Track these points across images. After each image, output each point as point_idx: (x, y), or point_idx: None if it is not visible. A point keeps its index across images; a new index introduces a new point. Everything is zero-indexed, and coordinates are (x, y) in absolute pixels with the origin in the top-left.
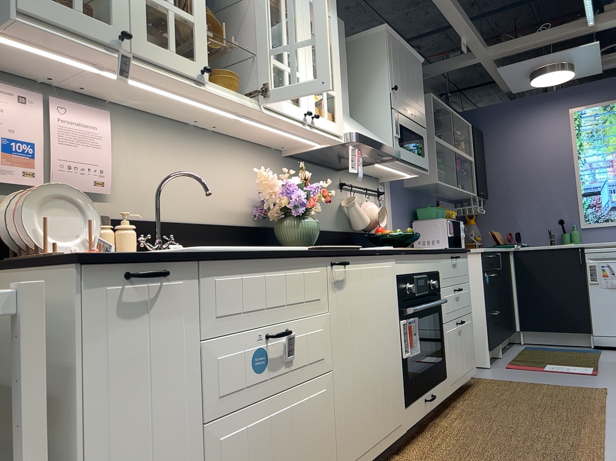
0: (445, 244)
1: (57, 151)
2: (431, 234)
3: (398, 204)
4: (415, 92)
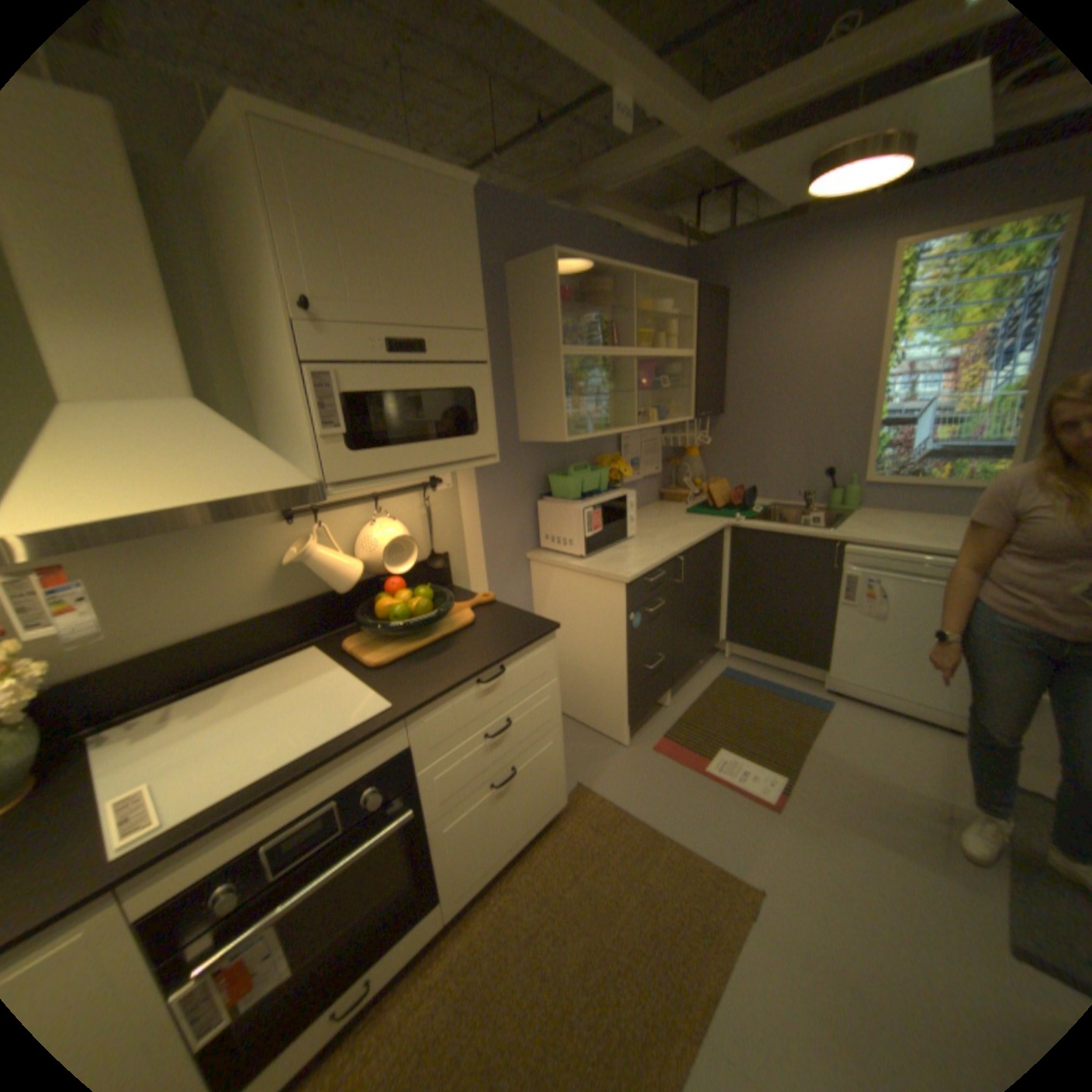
0: (581, 548)
1: None
2: (562, 525)
3: (494, 481)
4: (431, 279)
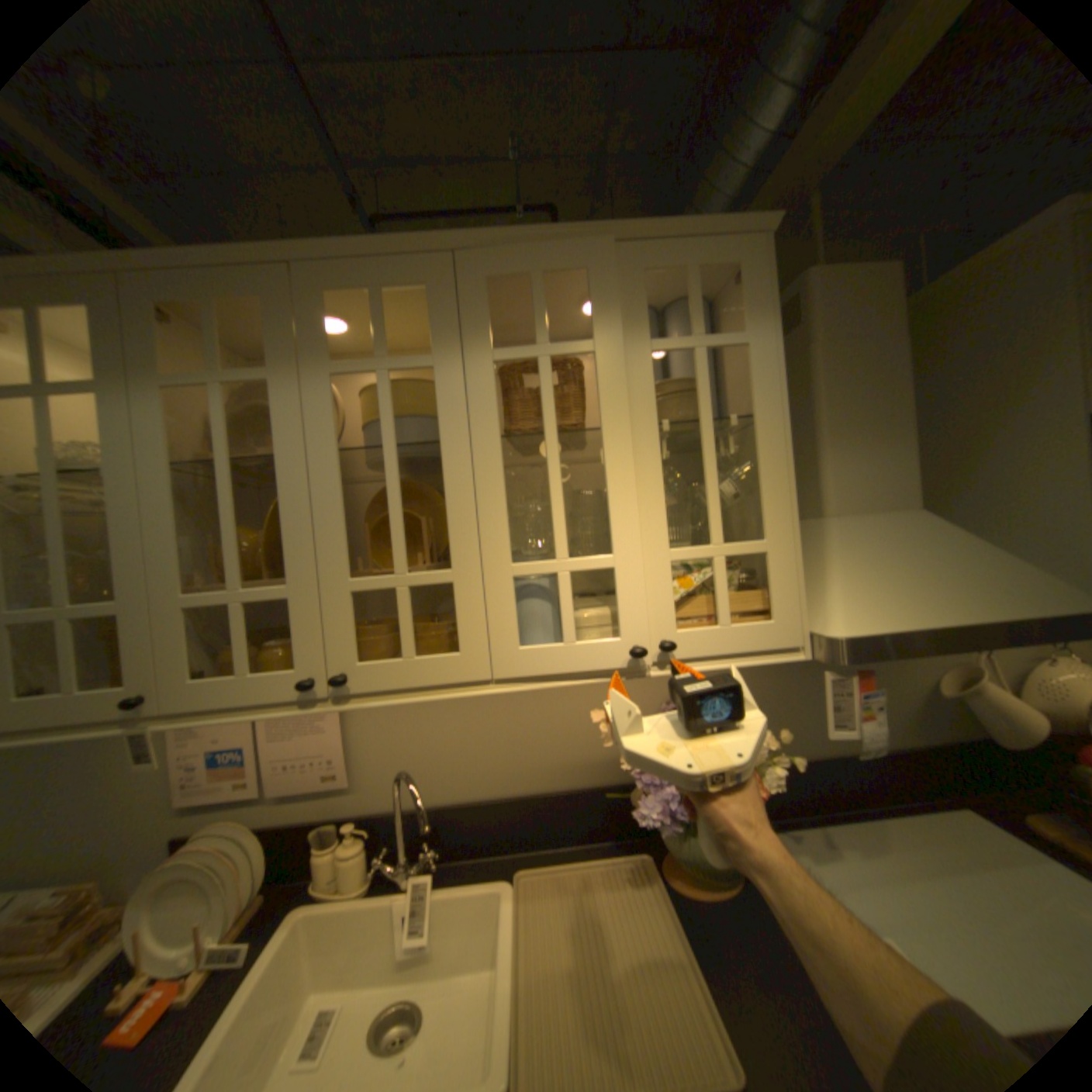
0: None
1: (265, 751)
2: None
3: None
4: None
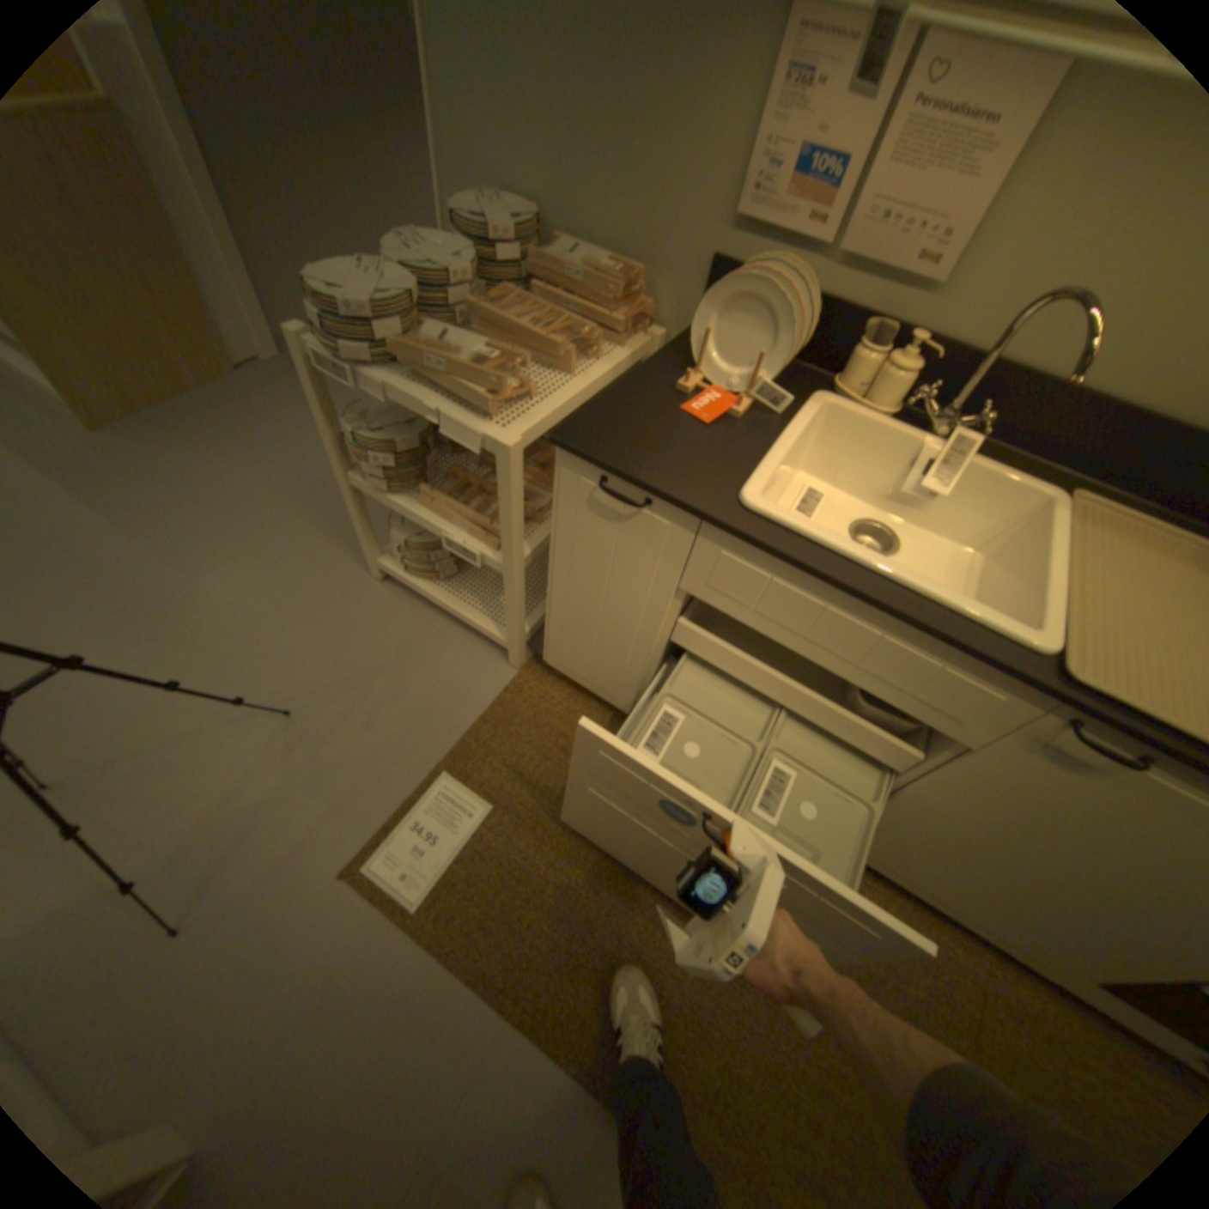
0: None
1: (879, 175)
2: None
3: None
4: None
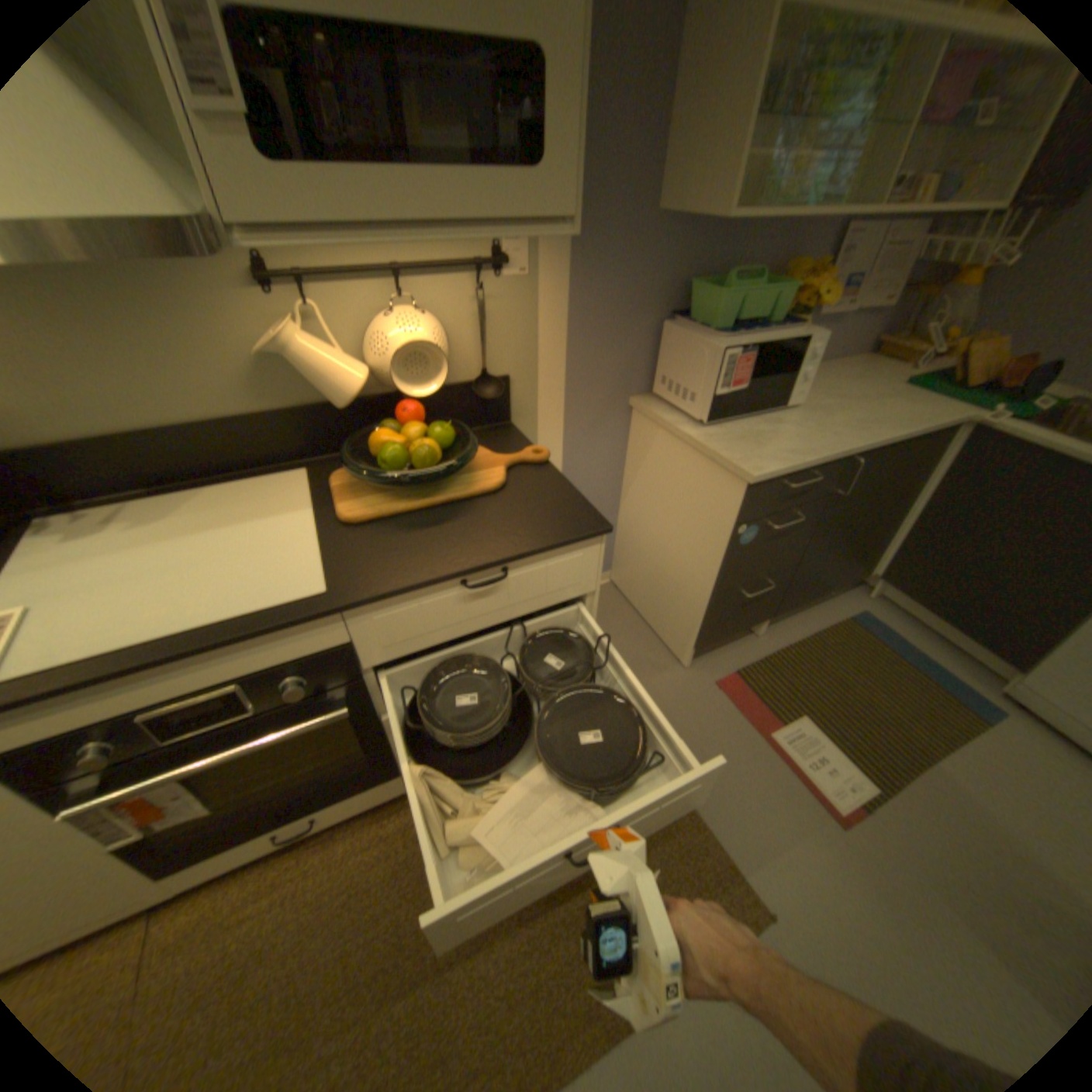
0: (706, 407)
1: None
2: (690, 365)
3: (601, 274)
4: None
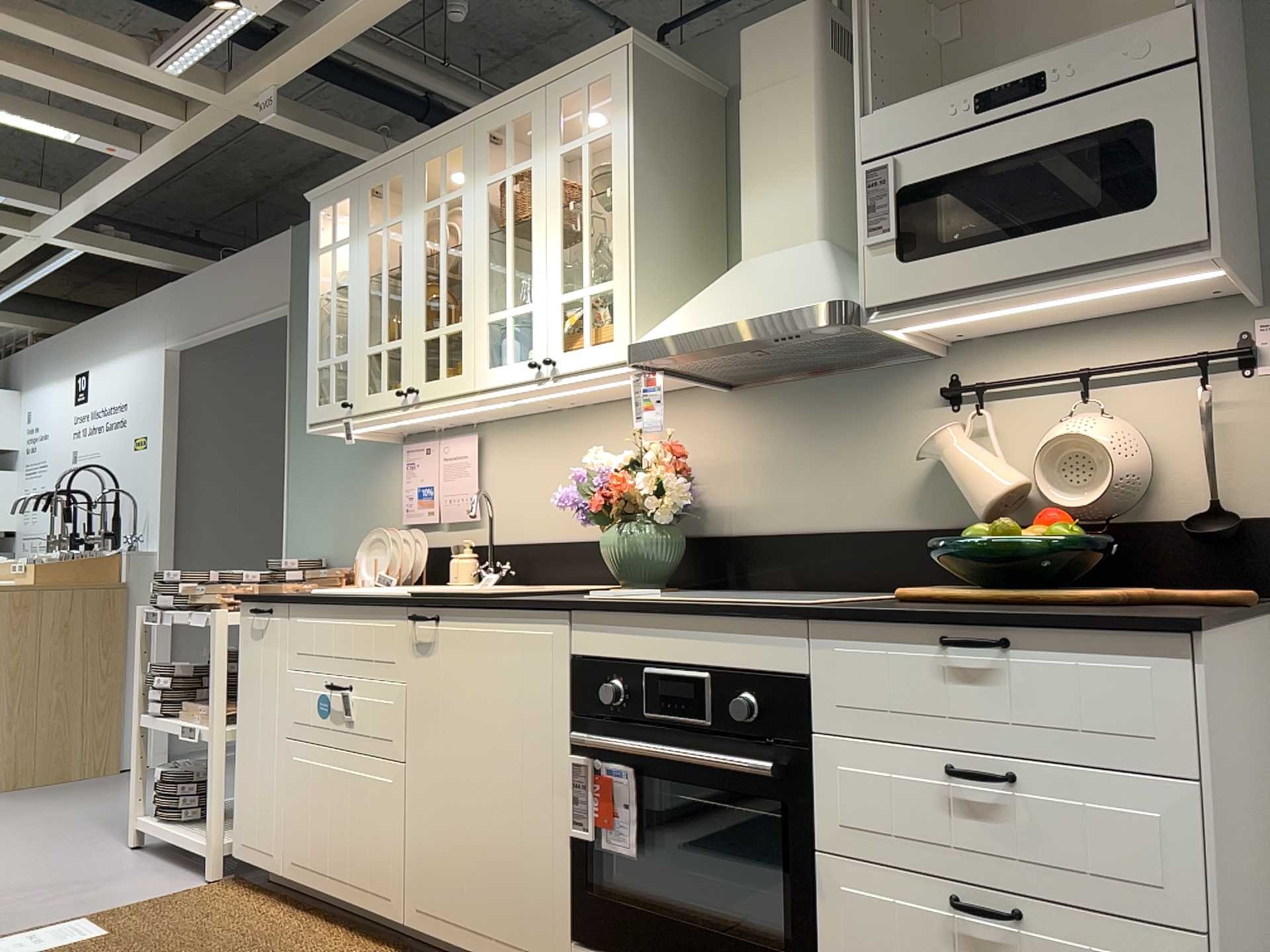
0: None
1: (441, 488)
2: None
3: None
4: None
